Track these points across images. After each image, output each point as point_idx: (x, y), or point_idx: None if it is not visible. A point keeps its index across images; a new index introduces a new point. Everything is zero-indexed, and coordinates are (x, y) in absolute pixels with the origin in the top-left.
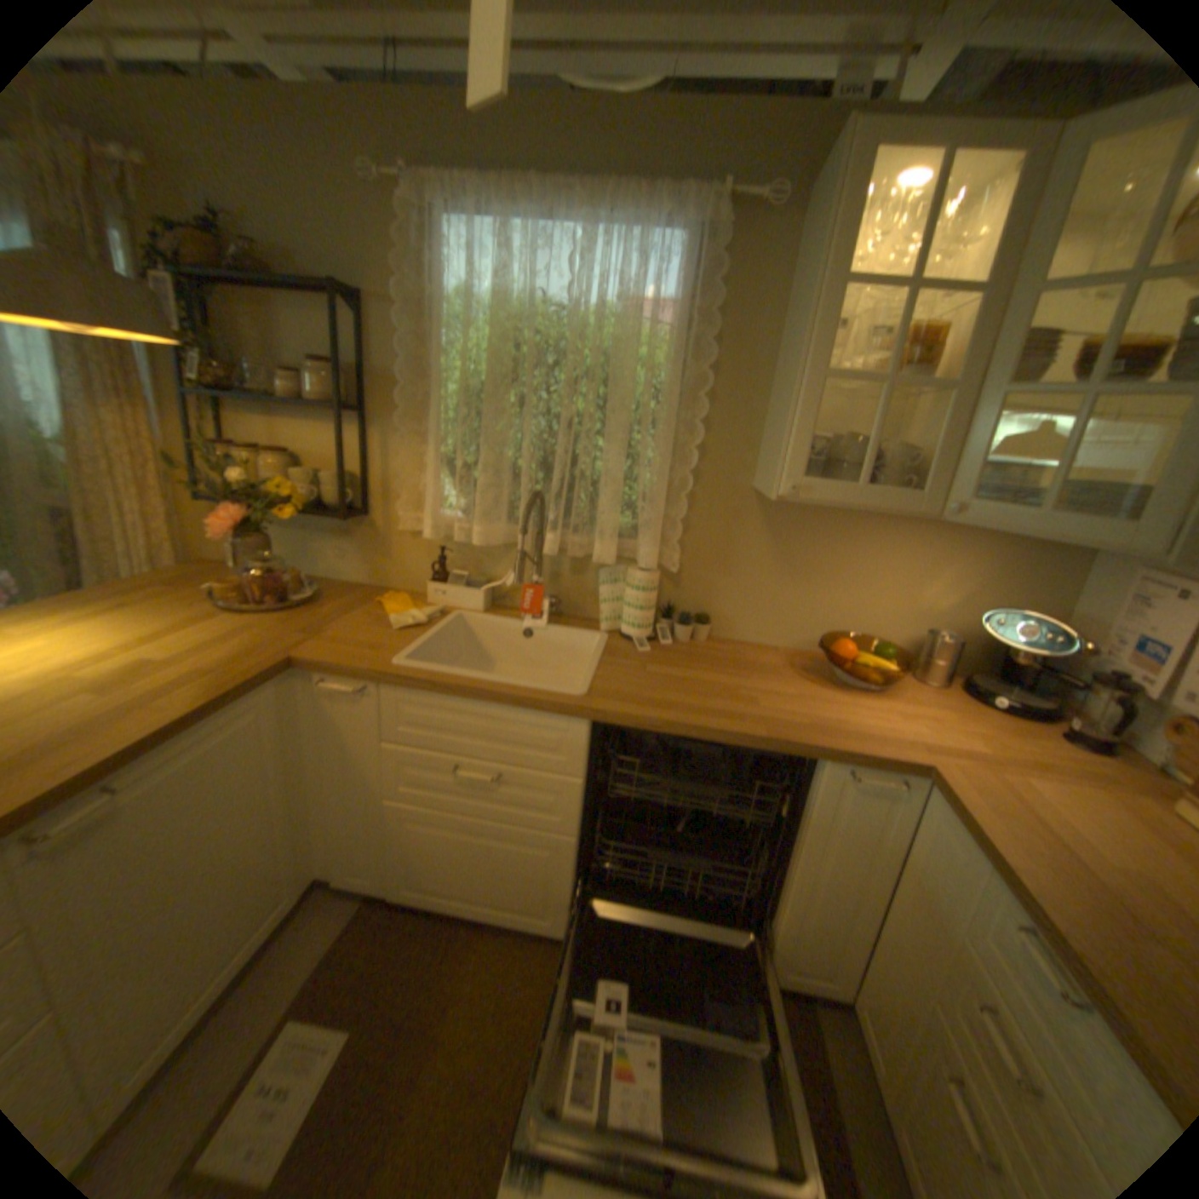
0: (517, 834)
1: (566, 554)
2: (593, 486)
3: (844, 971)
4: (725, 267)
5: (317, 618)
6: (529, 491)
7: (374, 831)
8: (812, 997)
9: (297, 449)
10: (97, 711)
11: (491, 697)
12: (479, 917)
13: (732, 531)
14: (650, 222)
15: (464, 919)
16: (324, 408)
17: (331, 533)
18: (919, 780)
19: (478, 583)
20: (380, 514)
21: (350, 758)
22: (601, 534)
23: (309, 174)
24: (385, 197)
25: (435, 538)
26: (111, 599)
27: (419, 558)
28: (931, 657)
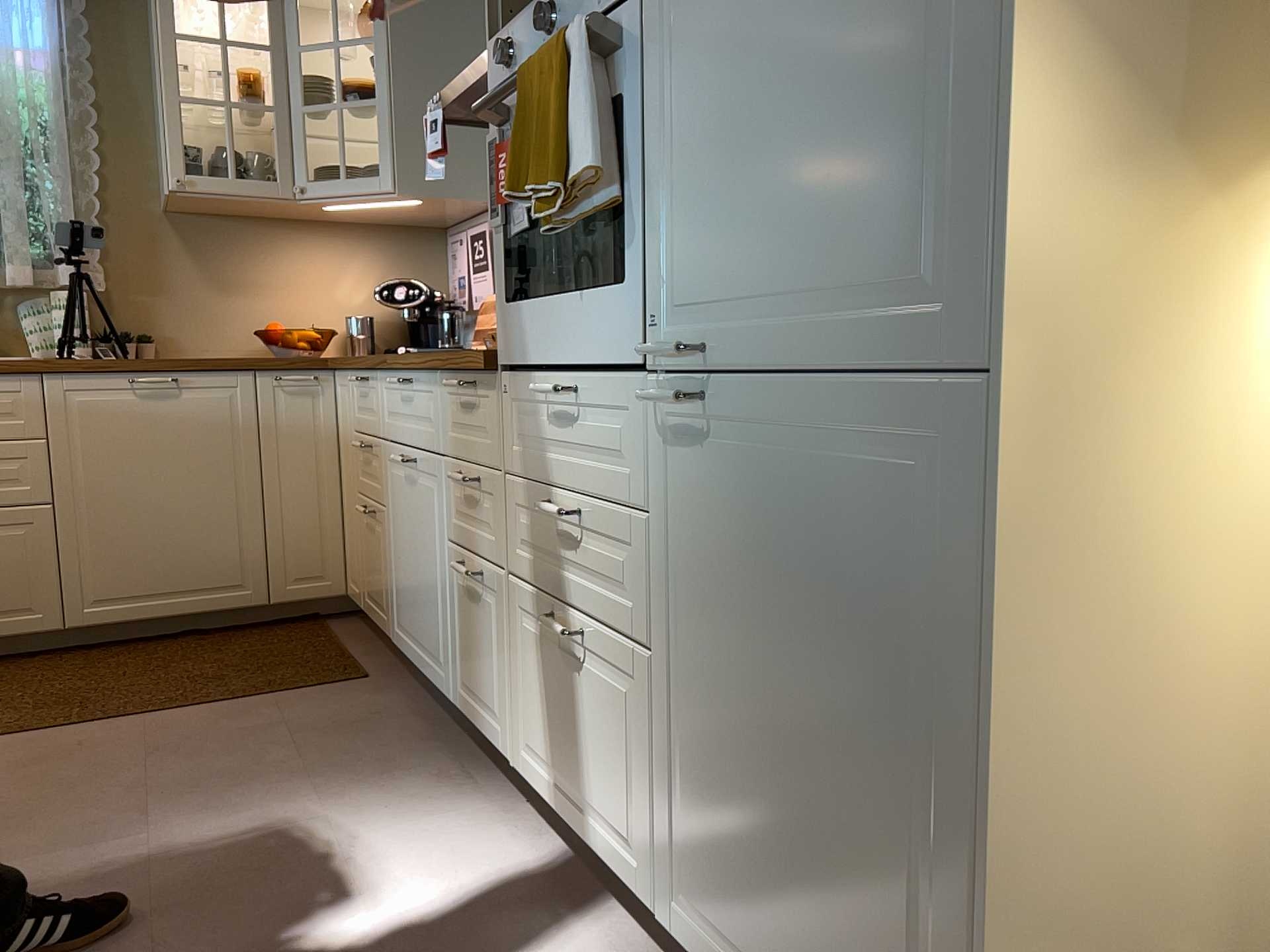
0: None
1: None
2: None
3: (327, 561)
4: (85, 27)
5: None
6: None
7: None
8: (311, 598)
9: None
10: None
11: None
12: None
13: (153, 253)
14: None
15: None
16: None
17: None
18: (320, 369)
19: None
20: None
21: None
22: (13, 258)
23: None
24: None
25: None
26: None
27: None
28: (350, 333)
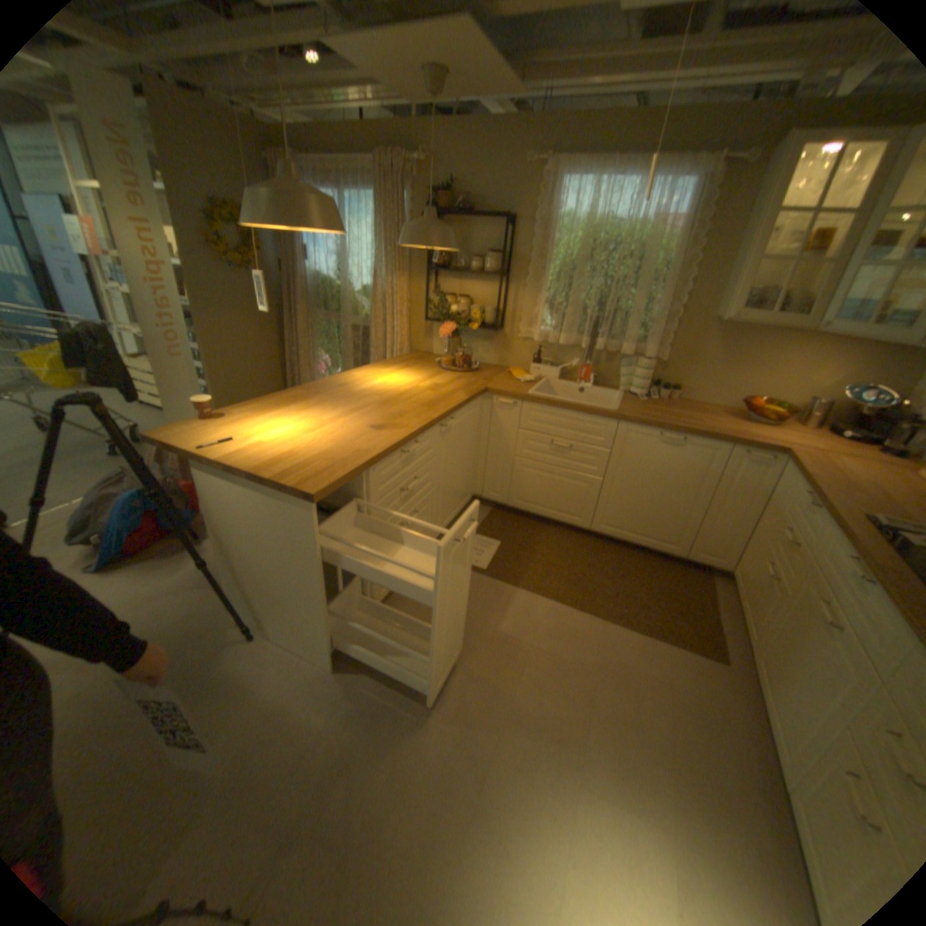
0: (574, 475)
1: (603, 351)
2: (624, 314)
3: (730, 553)
4: (715, 196)
5: (485, 376)
6: (590, 317)
7: (507, 470)
8: (711, 566)
9: (472, 296)
10: (438, 396)
11: (574, 408)
12: (550, 515)
13: (700, 340)
14: (676, 176)
15: (542, 515)
16: (495, 276)
17: (482, 338)
18: (781, 455)
19: (556, 365)
20: (508, 329)
21: (503, 436)
22: (626, 340)
23: (499, 159)
24: (536, 168)
25: (539, 341)
26: (401, 364)
27: (525, 352)
28: (810, 411)
